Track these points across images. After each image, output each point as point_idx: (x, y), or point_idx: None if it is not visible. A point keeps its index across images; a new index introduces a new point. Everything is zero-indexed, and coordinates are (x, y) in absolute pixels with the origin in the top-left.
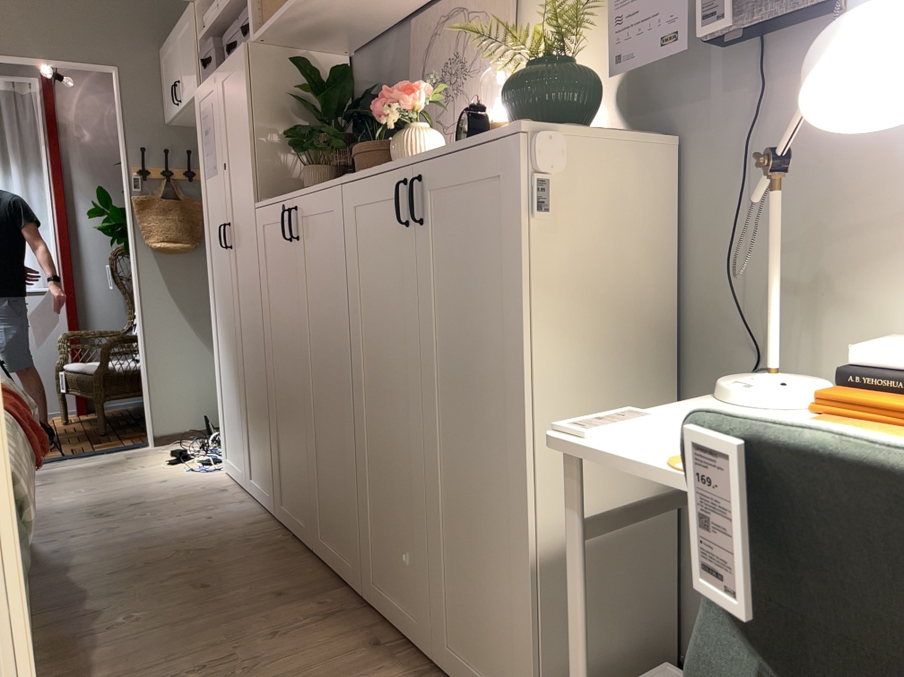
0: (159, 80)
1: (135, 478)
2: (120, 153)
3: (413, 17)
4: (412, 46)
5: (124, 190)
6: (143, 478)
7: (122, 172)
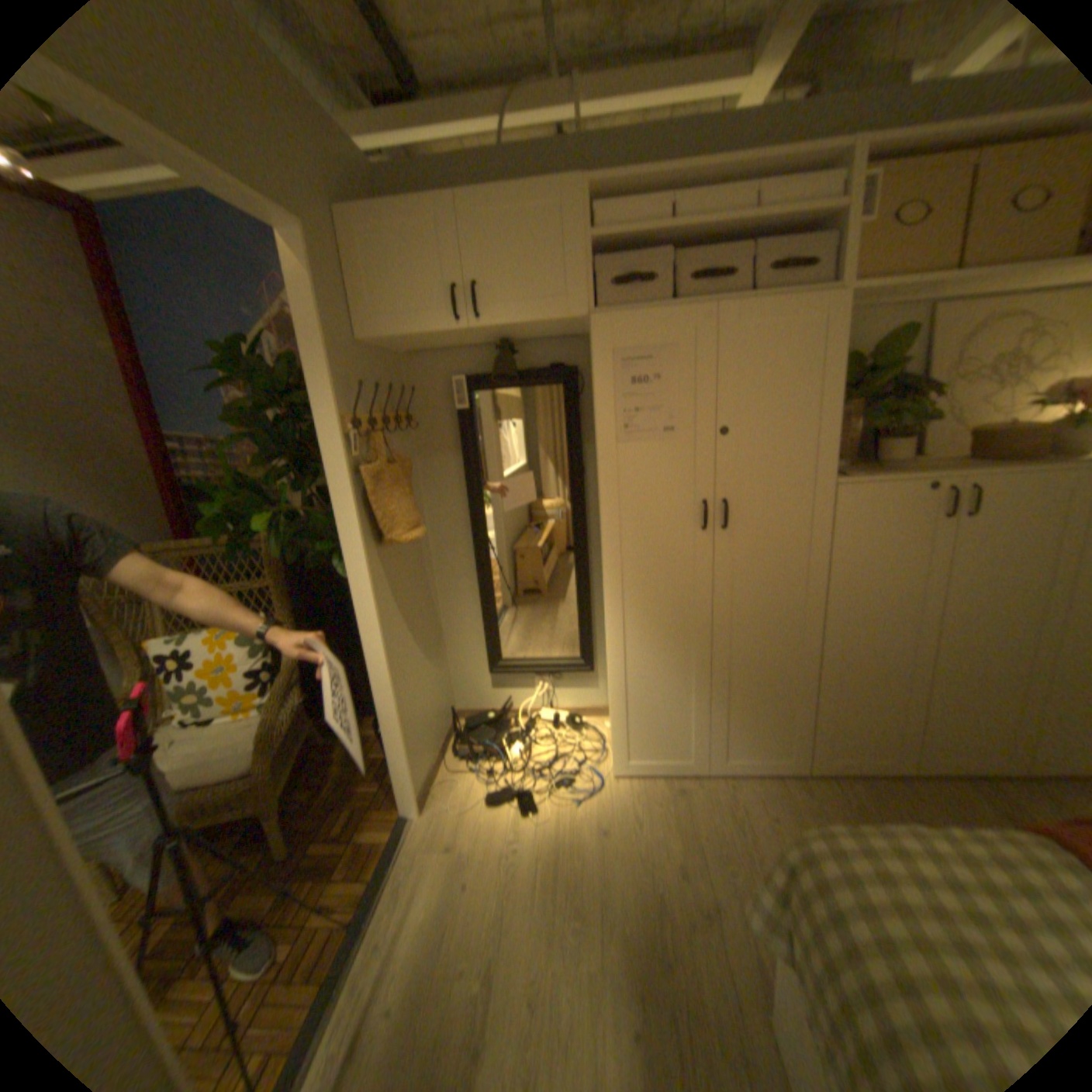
0: (341, 263)
1: (562, 859)
2: (312, 392)
3: (939, 303)
4: (939, 330)
5: (335, 457)
6: (574, 852)
7: (319, 425)
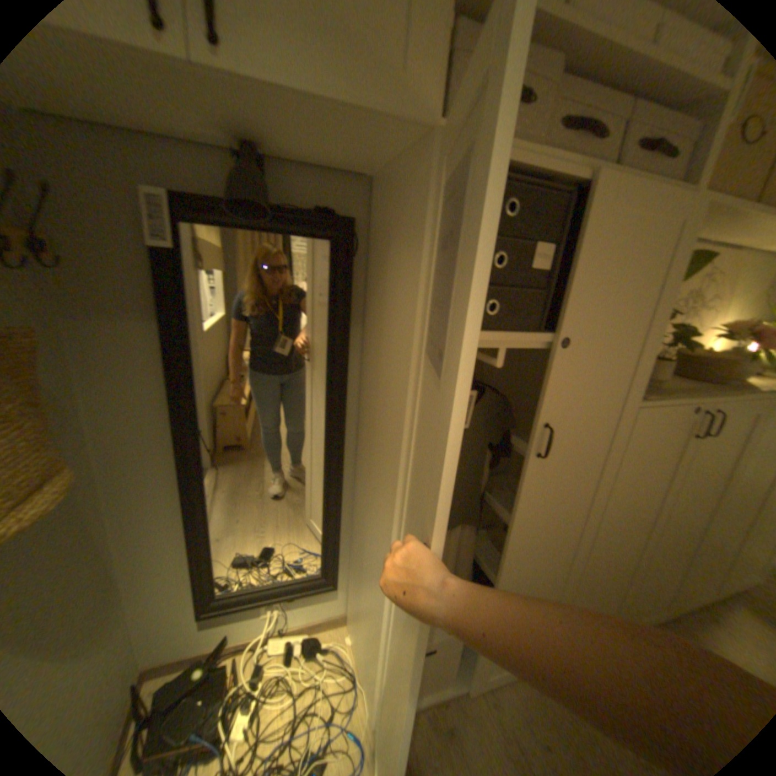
0: None
1: None
2: None
3: None
4: None
5: None
6: None
7: None
